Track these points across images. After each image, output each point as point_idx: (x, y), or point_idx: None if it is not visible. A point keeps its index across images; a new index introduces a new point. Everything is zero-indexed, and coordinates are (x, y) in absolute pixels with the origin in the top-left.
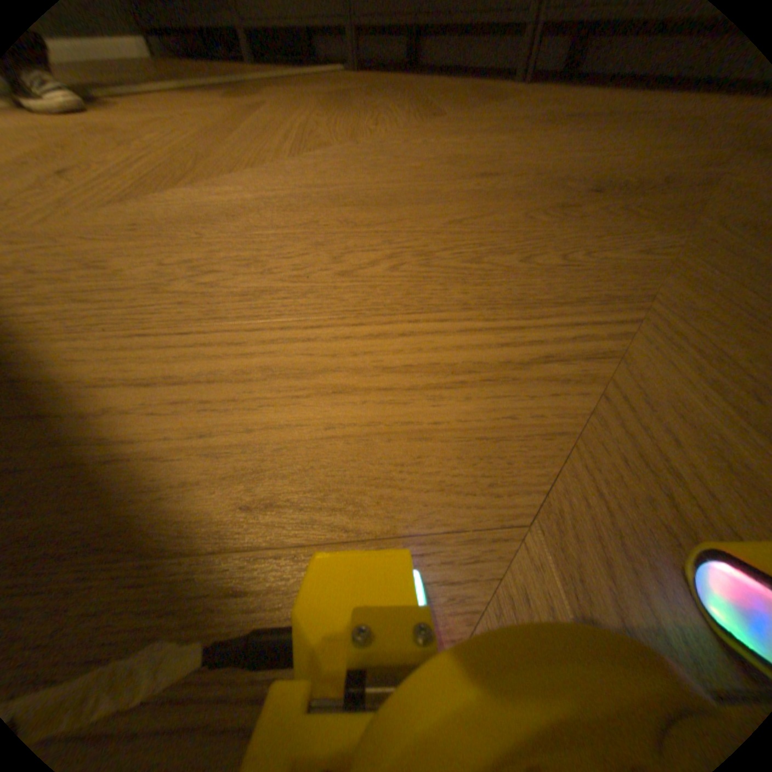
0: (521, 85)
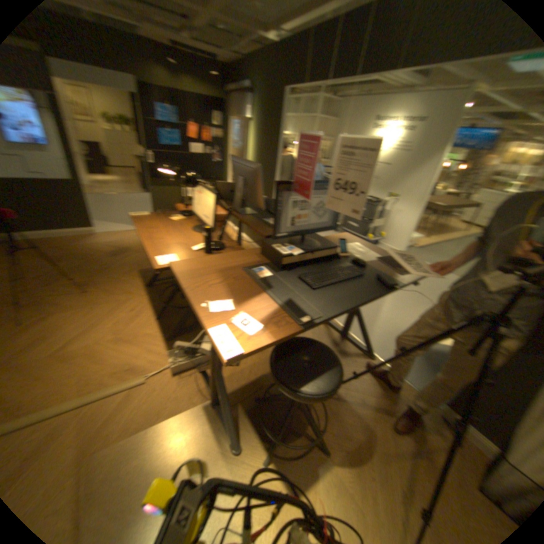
0: None
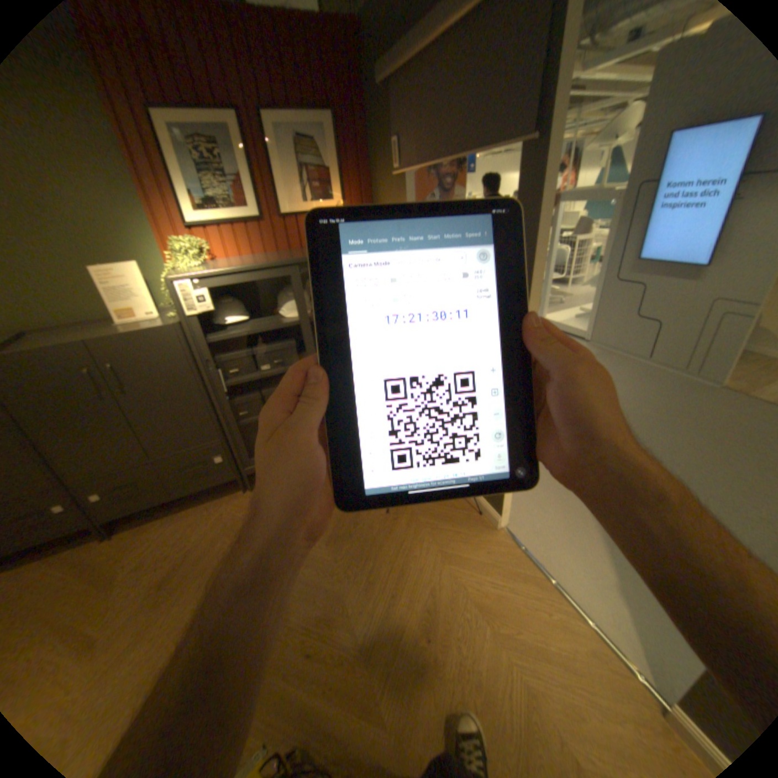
0: (105, 547)
